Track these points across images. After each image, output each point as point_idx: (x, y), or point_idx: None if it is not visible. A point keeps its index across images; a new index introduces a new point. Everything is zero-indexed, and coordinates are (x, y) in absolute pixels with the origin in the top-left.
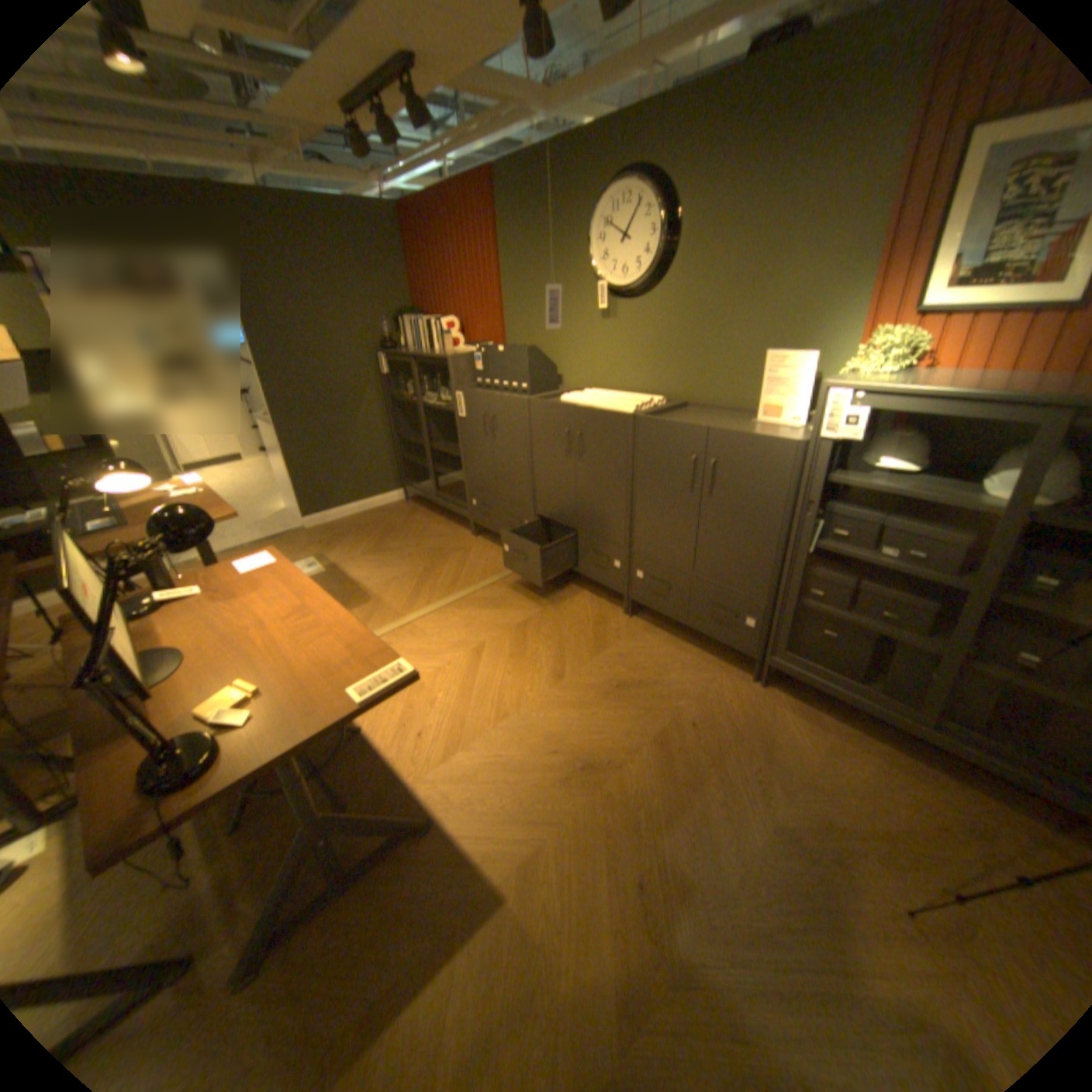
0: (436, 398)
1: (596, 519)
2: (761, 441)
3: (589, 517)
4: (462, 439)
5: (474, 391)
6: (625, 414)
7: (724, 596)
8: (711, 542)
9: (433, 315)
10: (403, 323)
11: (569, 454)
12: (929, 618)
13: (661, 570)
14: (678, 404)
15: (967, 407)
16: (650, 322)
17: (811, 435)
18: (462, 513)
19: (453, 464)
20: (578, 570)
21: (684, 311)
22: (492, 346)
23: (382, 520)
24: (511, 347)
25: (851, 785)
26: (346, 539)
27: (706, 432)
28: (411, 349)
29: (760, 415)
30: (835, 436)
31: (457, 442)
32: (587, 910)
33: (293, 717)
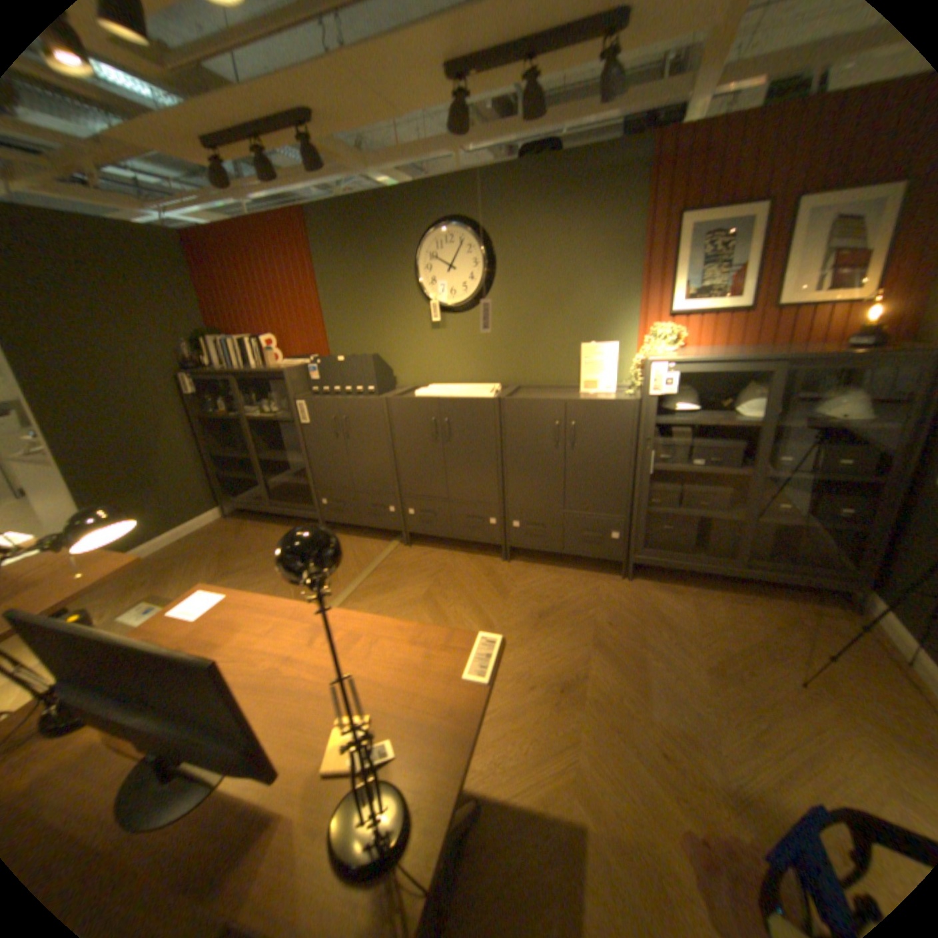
0: (257, 409)
1: (468, 487)
2: (608, 404)
3: (461, 487)
4: (306, 443)
5: (320, 397)
6: (489, 398)
7: (592, 521)
8: (577, 483)
9: (236, 333)
10: (202, 342)
11: (436, 438)
12: (727, 498)
13: (535, 515)
14: (514, 387)
15: (735, 366)
16: (477, 329)
17: (643, 394)
18: (308, 514)
19: (282, 470)
20: (453, 535)
21: (506, 320)
22: (331, 356)
23: (209, 541)
24: (354, 356)
25: (720, 623)
26: (176, 571)
27: (564, 403)
28: (218, 366)
29: (578, 388)
30: (659, 393)
31: (285, 448)
32: (645, 795)
33: (437, 723)
